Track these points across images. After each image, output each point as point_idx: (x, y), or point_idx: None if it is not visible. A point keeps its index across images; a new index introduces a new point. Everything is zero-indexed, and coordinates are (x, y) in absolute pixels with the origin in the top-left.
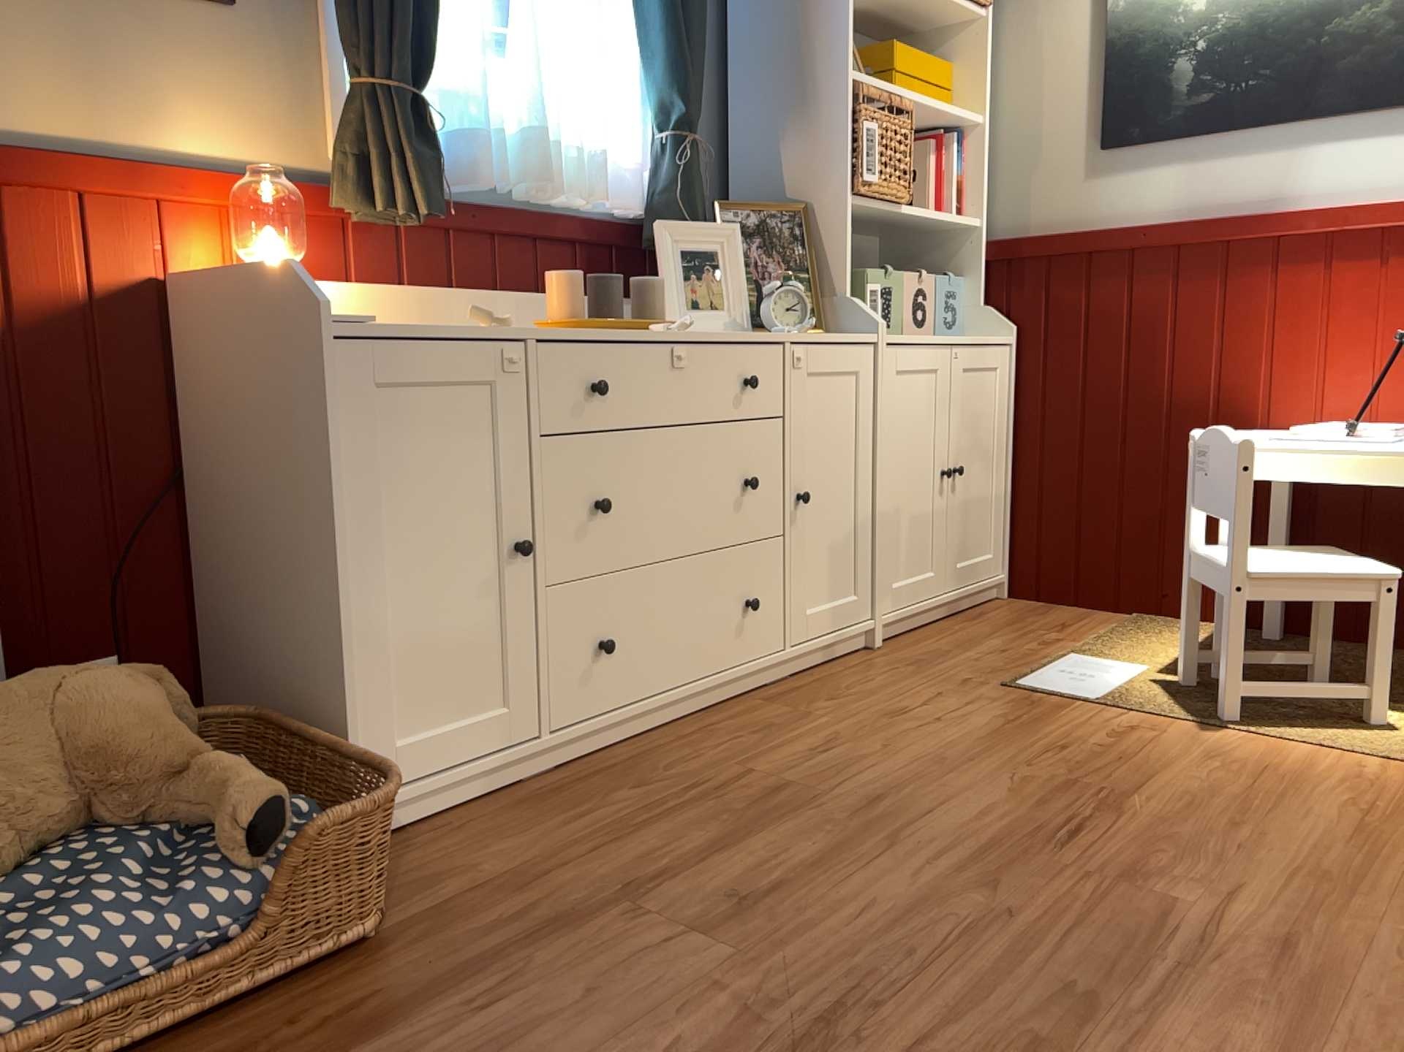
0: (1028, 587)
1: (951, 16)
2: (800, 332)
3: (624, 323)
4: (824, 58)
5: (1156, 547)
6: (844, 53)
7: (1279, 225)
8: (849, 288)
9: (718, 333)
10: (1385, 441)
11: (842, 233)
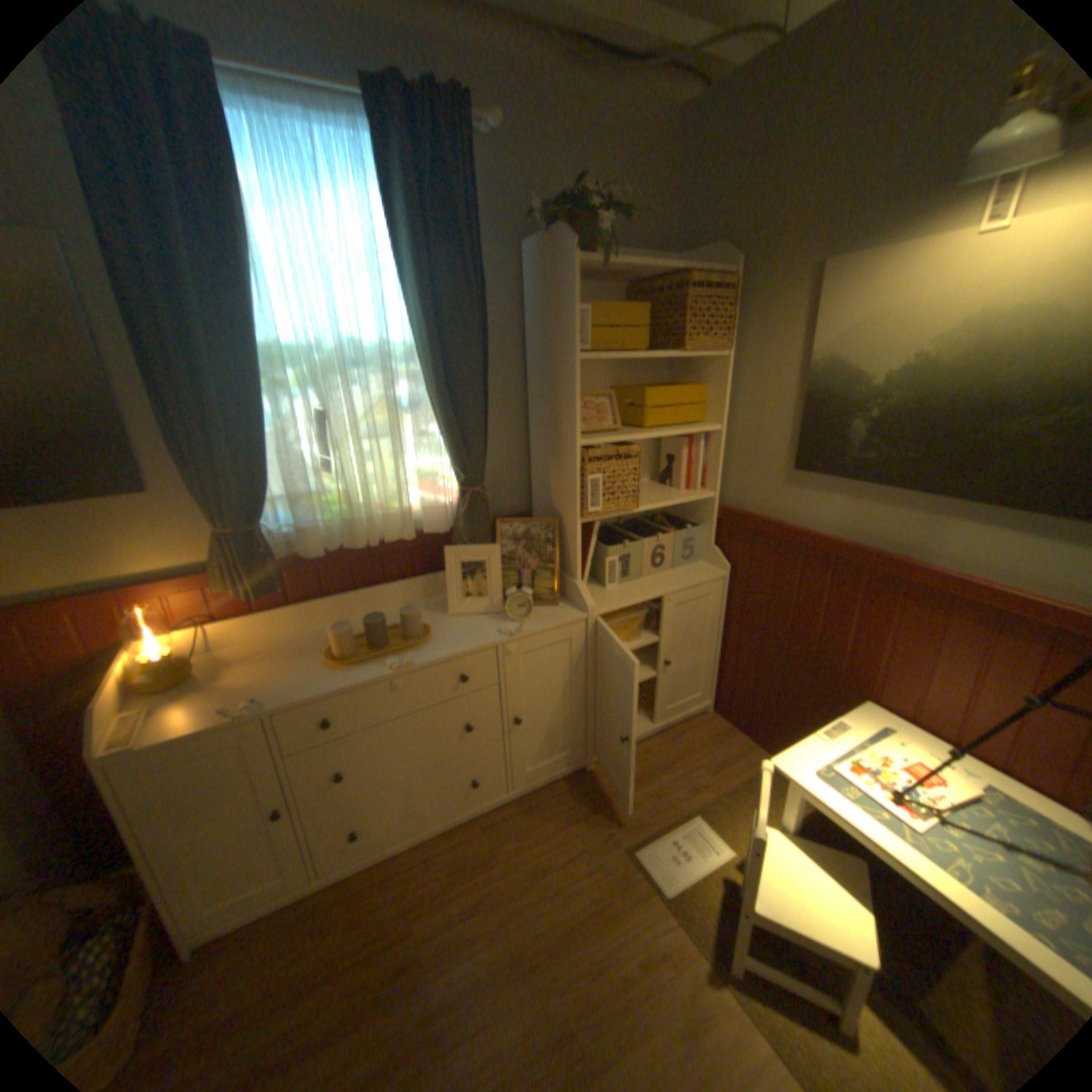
0: (724, 712)
1: (700, 354)
2: (524, 621)
3: (371, 656)
4: (565, 428)
5: (798, 734)
6: (574, 429)
7: (914, 572)
8: (582, 571)
9: (441, 651)
10: (921, 830)
11: (575, 542)
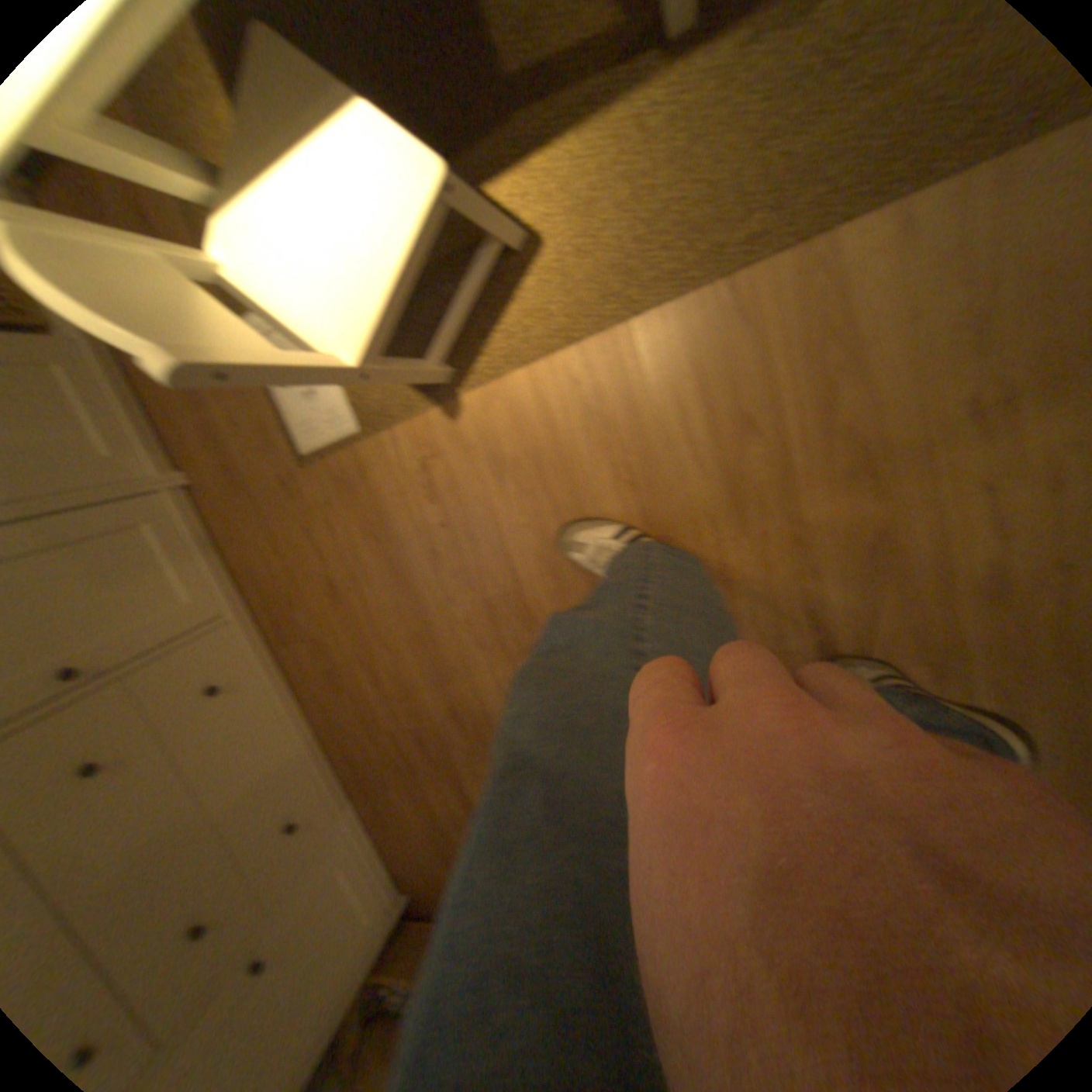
0: None
1: None
2: None
3: None
4: None
5: None
6: None
7: None
8: None
9: None
10: None
11: None
